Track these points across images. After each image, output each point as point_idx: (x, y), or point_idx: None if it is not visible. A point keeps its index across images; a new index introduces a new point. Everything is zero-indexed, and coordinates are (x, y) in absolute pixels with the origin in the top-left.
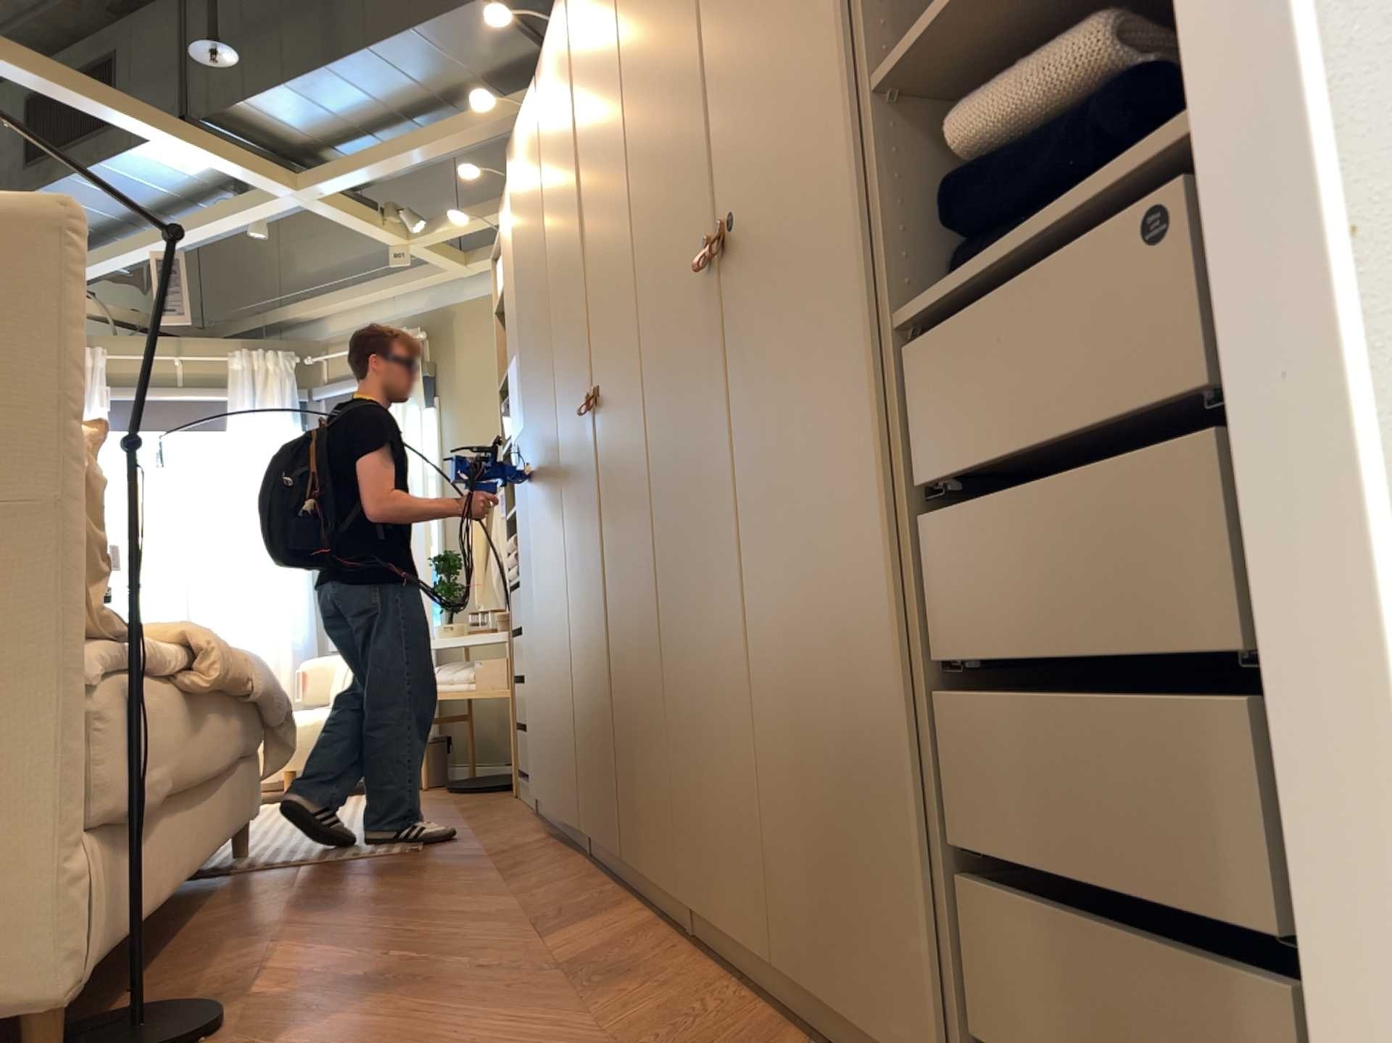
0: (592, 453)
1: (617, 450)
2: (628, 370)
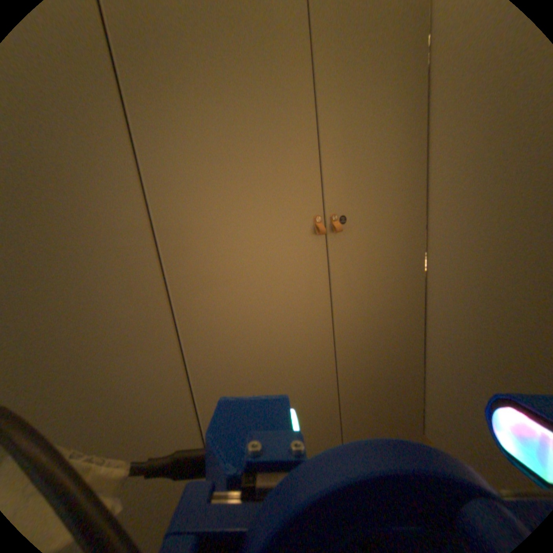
0: (310, 264)
1: (368, 264)
2: (397, 218)
